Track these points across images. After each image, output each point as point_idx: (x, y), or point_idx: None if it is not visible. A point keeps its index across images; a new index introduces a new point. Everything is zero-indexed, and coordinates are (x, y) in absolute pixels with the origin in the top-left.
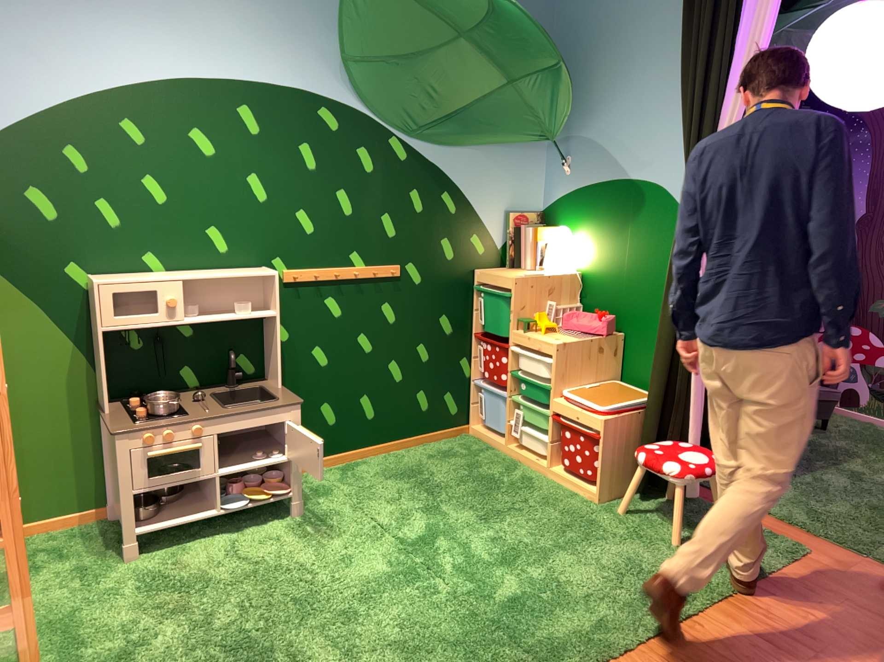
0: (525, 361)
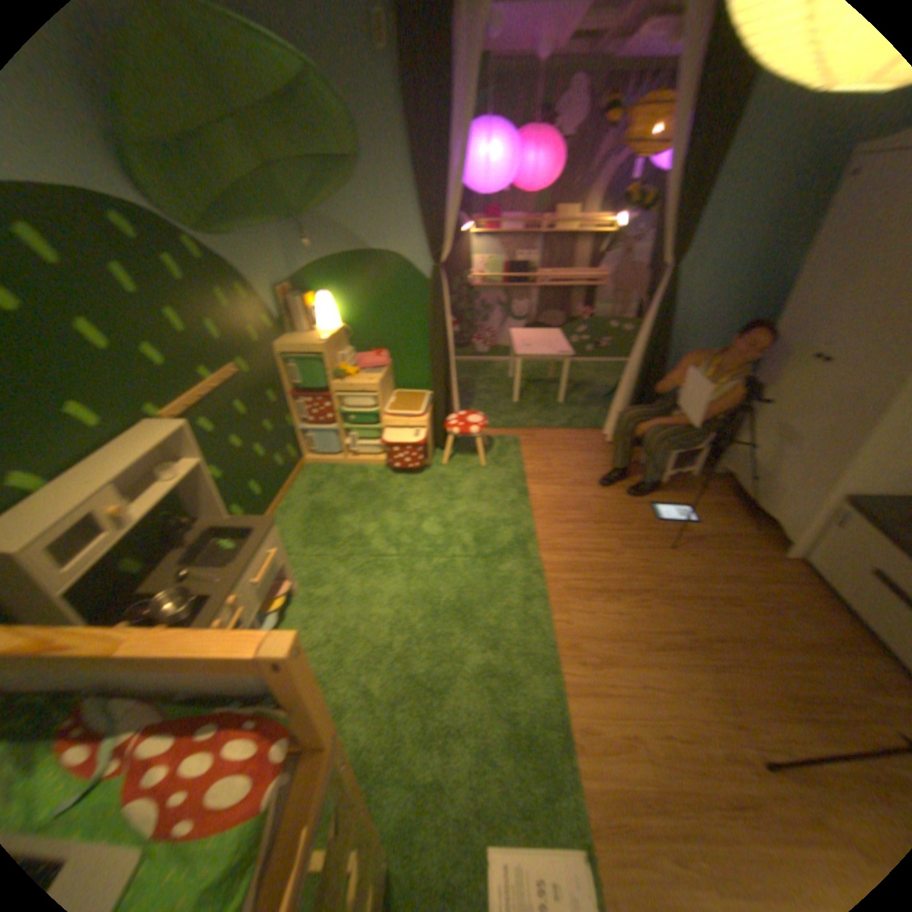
0: (347, 401)
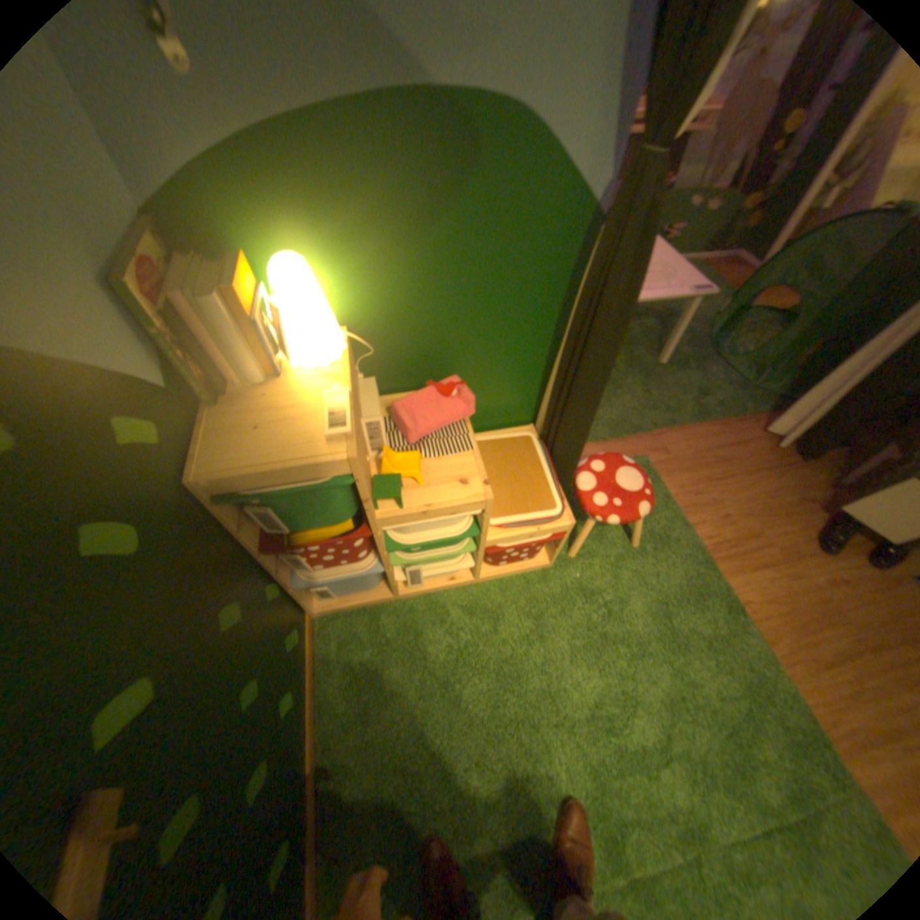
0: (405, 529)
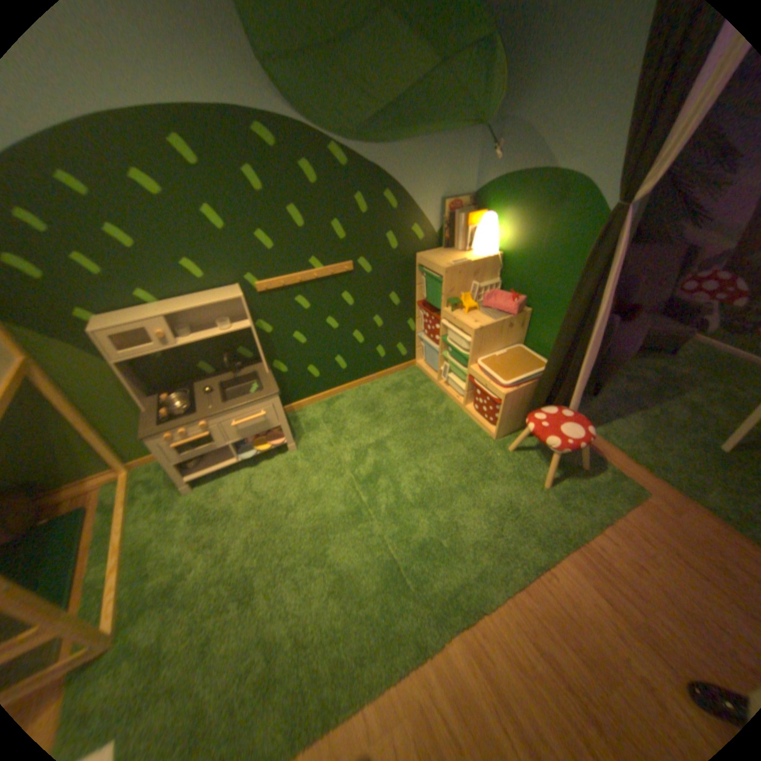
0: (450, 332)
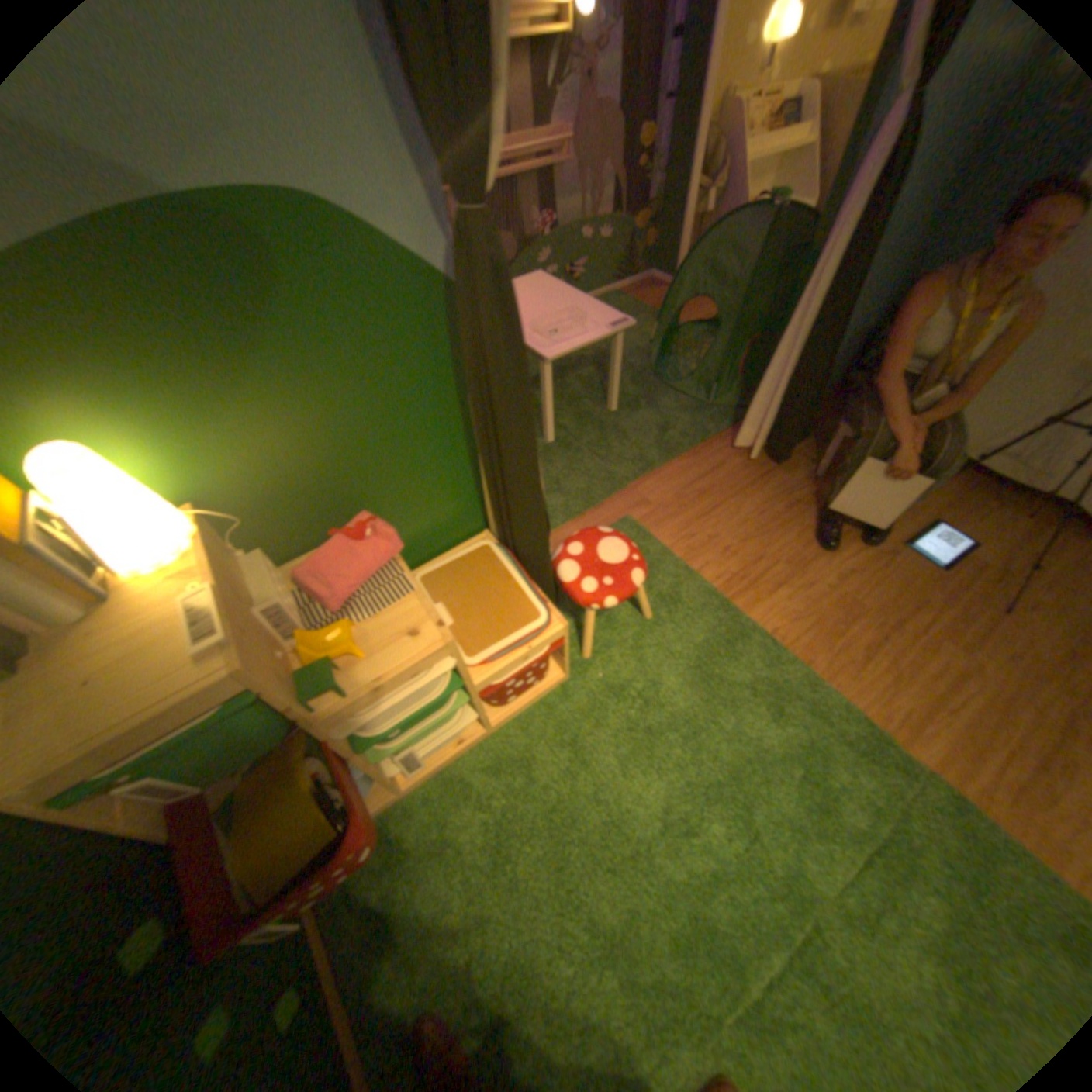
0: (367, 716)
